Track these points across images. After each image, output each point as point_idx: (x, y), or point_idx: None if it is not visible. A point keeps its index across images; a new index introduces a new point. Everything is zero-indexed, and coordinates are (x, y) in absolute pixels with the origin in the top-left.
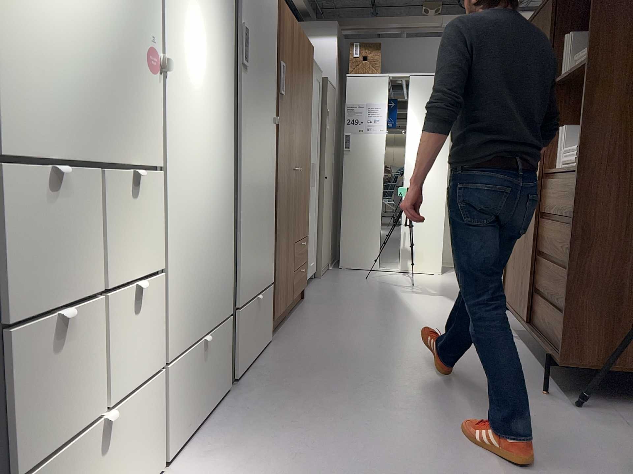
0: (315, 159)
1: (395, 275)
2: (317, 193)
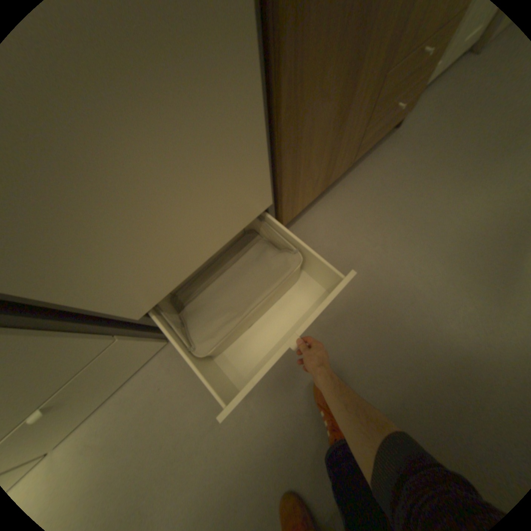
0: None
1: None
2: None
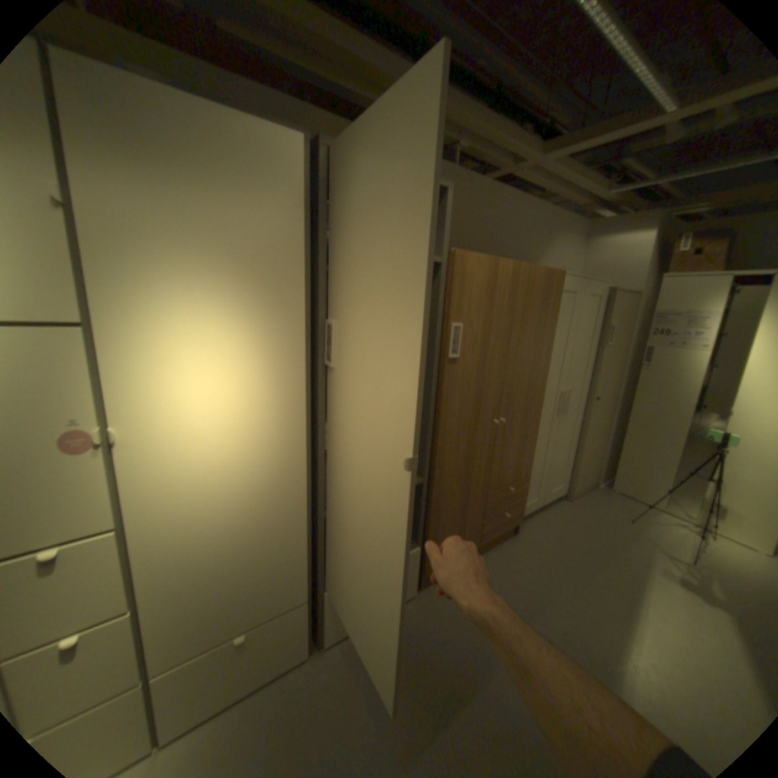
0: (579, 383)
1: (685, 530)
2: (580, 417)
